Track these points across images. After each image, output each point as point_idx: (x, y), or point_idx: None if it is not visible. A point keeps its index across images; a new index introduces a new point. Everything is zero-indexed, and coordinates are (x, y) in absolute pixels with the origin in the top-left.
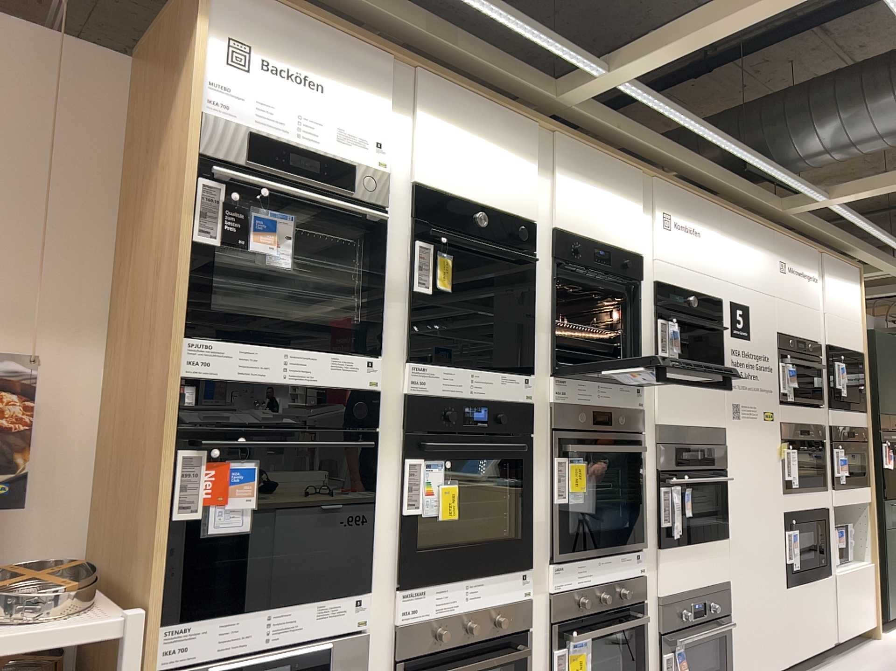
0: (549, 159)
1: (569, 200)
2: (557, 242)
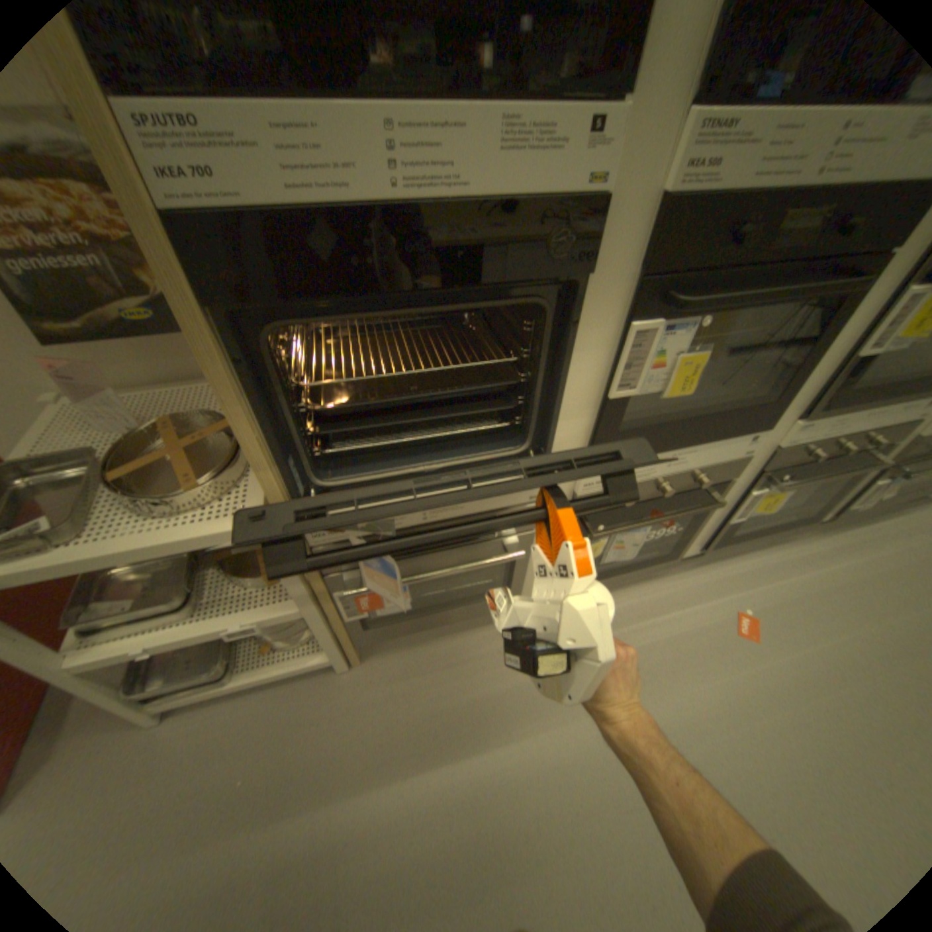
0: None
1: None
2: None
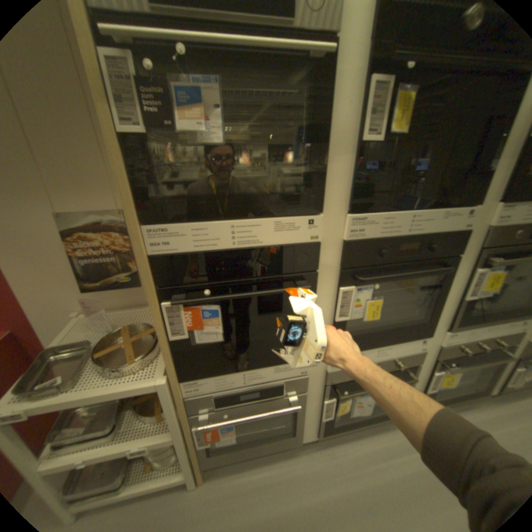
0: None
1: None
2: None
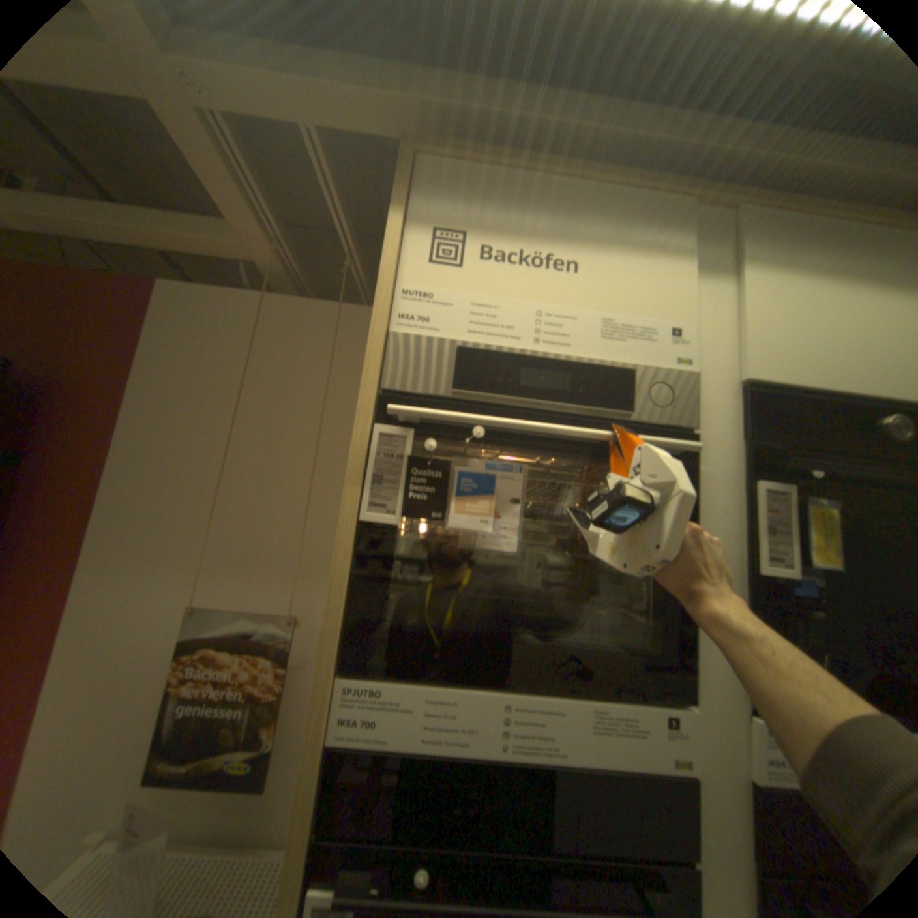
0: None
1: None
2: None
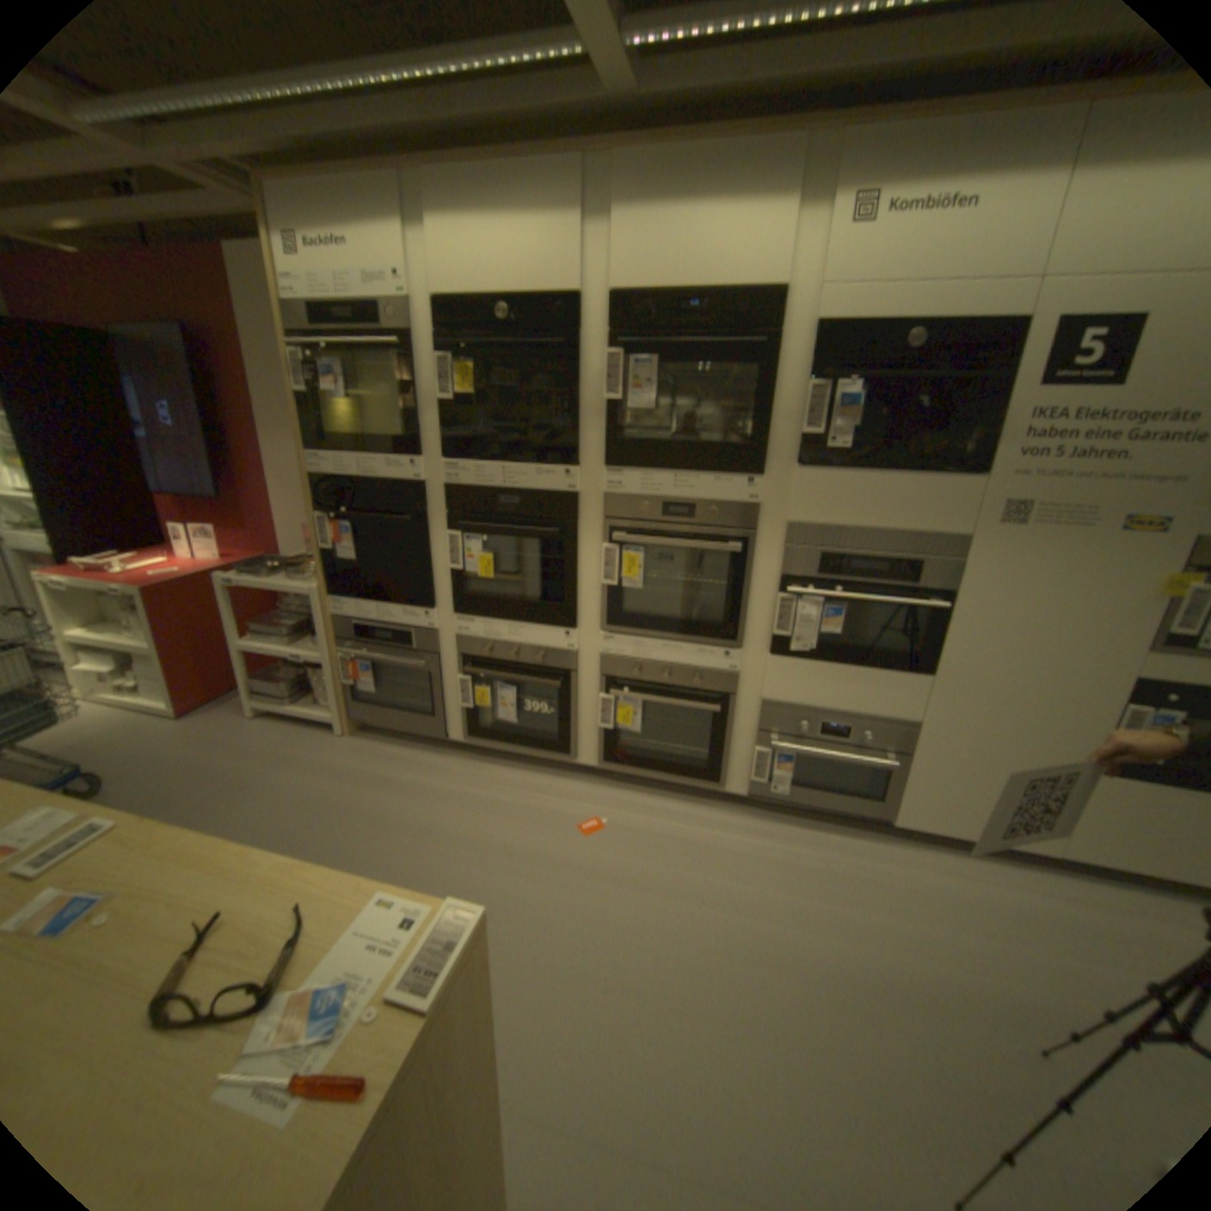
0: (610, 185)
1: (643, 235)
2: (621, 305)
